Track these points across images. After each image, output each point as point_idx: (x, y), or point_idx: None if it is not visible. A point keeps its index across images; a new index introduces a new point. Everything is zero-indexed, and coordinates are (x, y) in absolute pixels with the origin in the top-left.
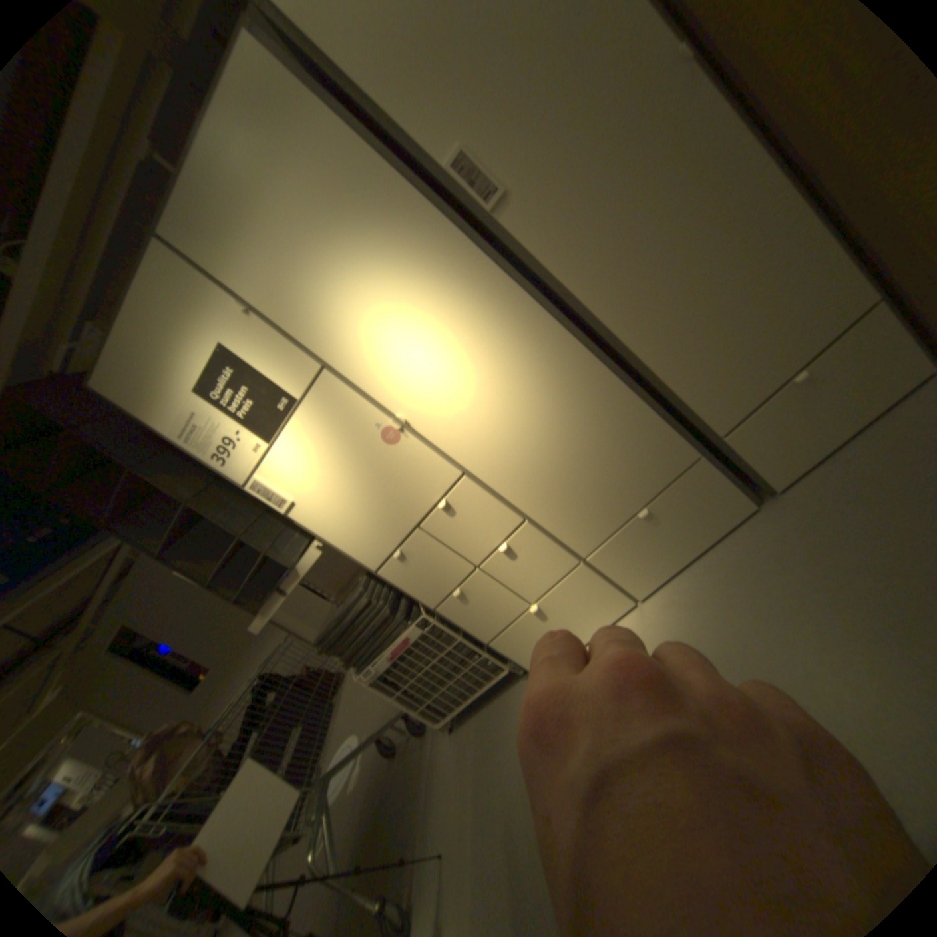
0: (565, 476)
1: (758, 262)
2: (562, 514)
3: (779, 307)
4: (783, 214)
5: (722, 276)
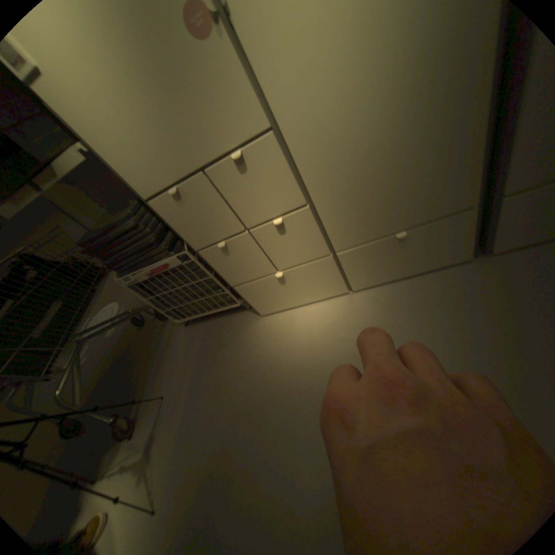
0: (366, 177)
1: None
2: (342, 212)
3: None
4: None
5: None
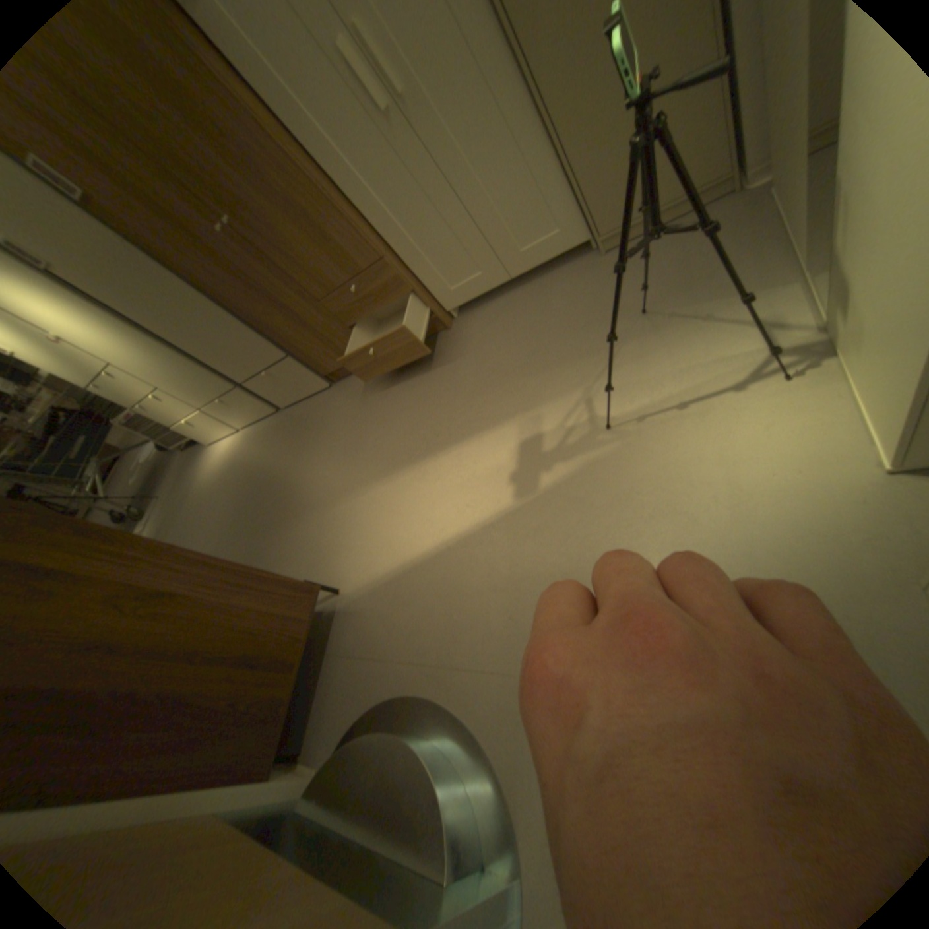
0: (167, 377)
1: (214, 327)
2: (175, 390)
3: (236, 346)
4: (215, 313)
5: (199, 327)
